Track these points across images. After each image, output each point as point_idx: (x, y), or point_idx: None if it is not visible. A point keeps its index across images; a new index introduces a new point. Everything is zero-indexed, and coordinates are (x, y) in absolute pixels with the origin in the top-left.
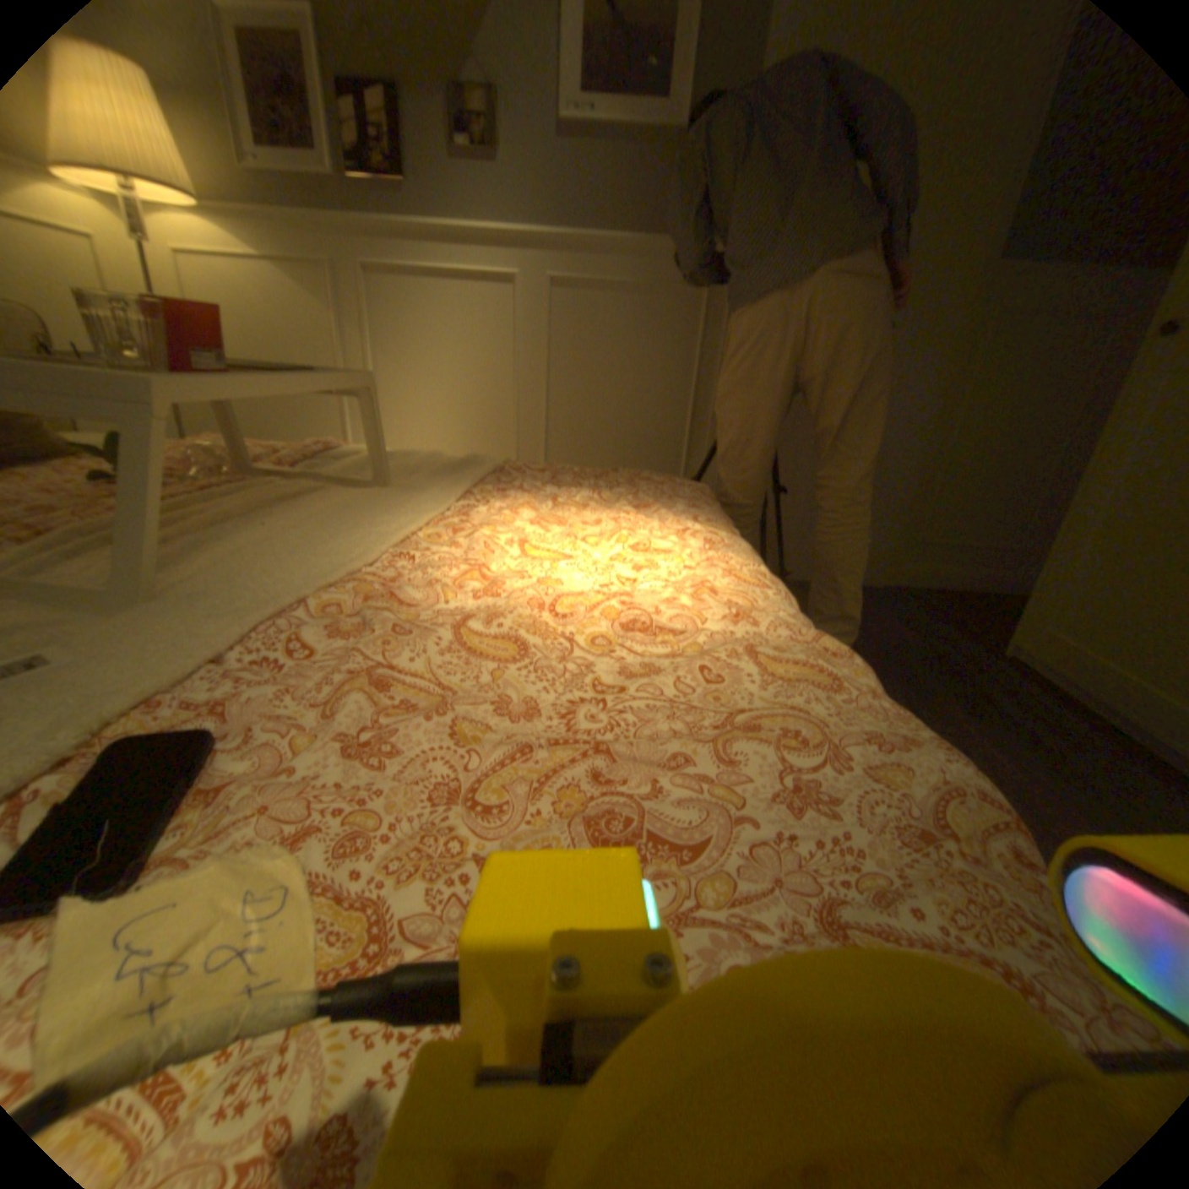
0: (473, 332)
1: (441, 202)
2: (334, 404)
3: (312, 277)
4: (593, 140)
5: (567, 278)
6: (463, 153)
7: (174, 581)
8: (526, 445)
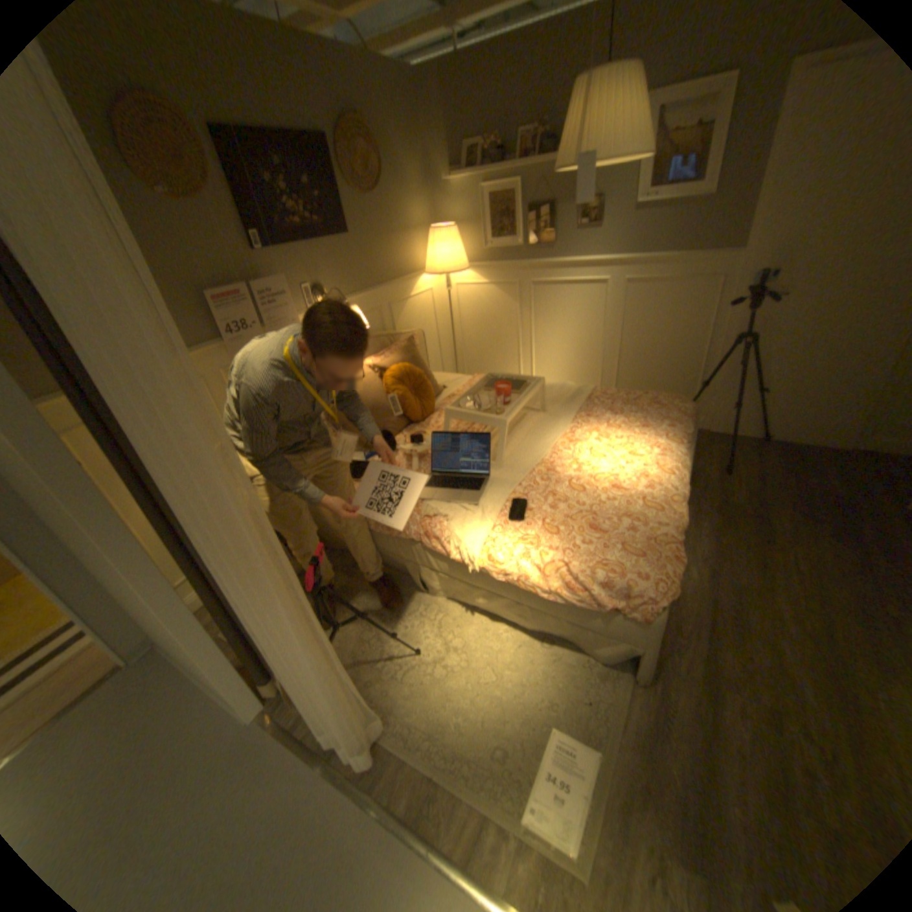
0: (584, 308)
1: (573, 250)
2: (516, 343)
3: (511, 289)
4: (656, 209)
5: (637, 278)
6: (585, 226)
7: (503, 459)
8: (608, 360)
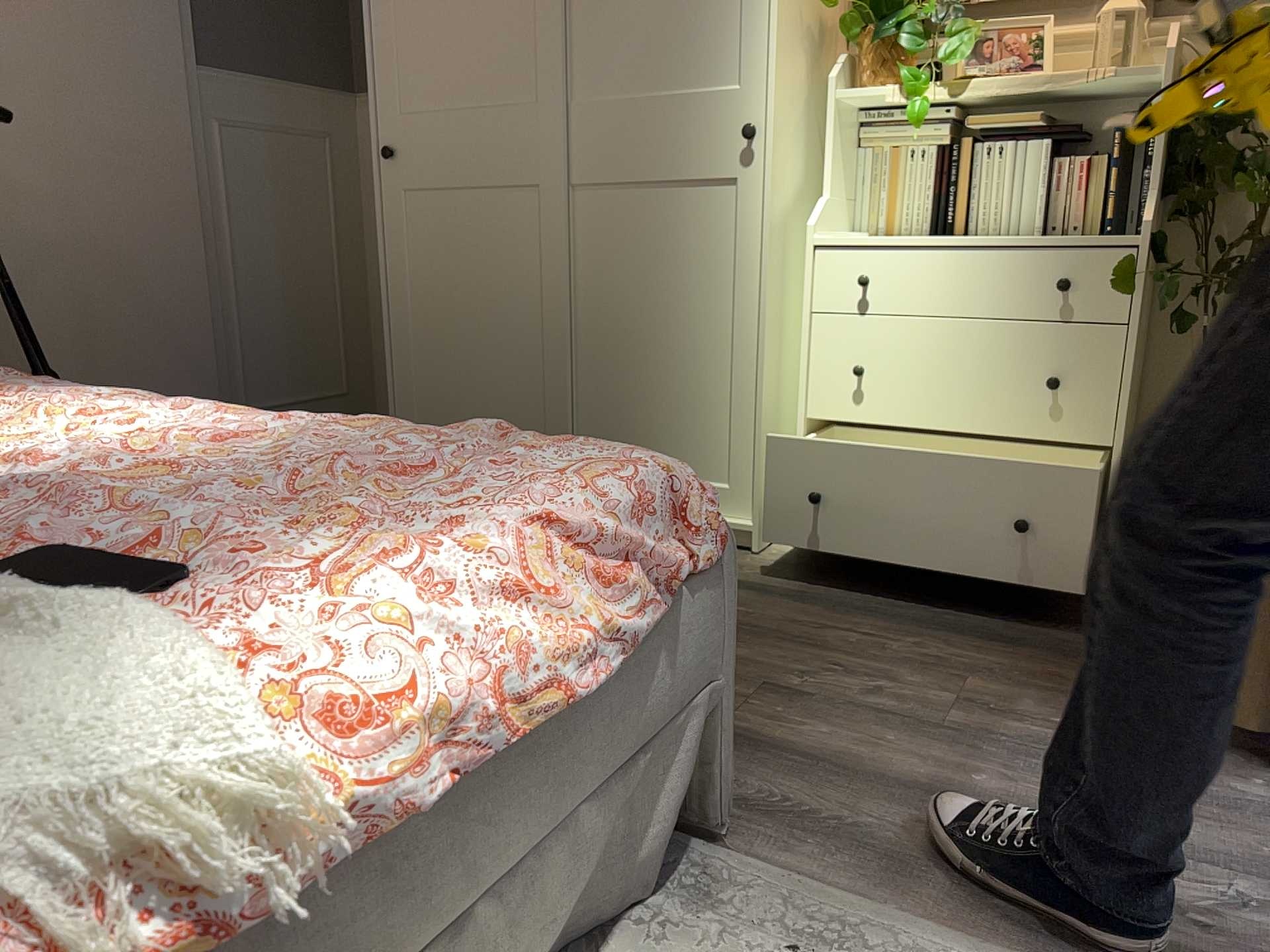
0: None
1: None
2: None
3: None
4: None
5: None
6: None
7: None
8: None
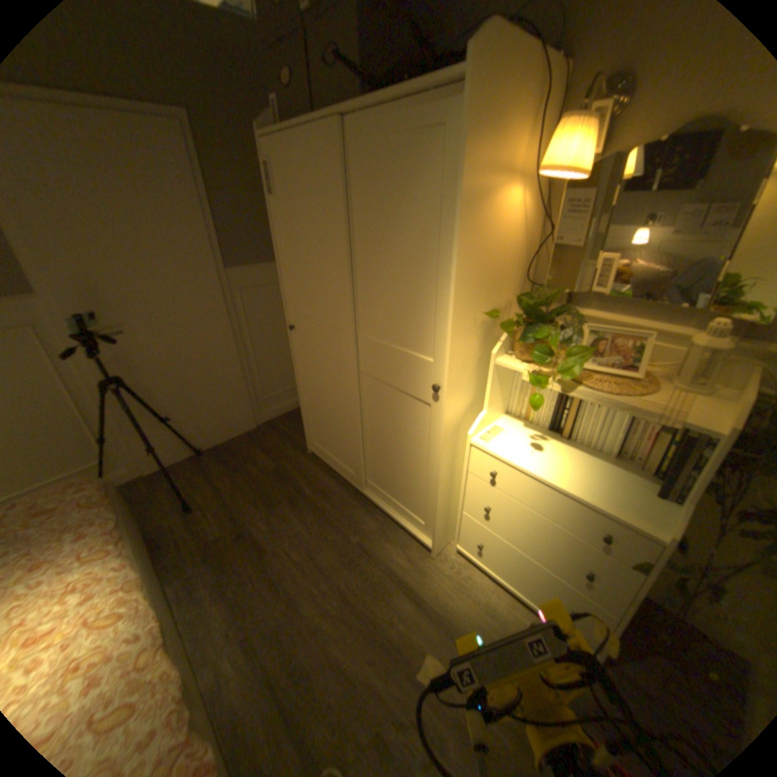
0: None
1: None
2: None
3: None
4: None
5: None
6: None
7: None
8: None
